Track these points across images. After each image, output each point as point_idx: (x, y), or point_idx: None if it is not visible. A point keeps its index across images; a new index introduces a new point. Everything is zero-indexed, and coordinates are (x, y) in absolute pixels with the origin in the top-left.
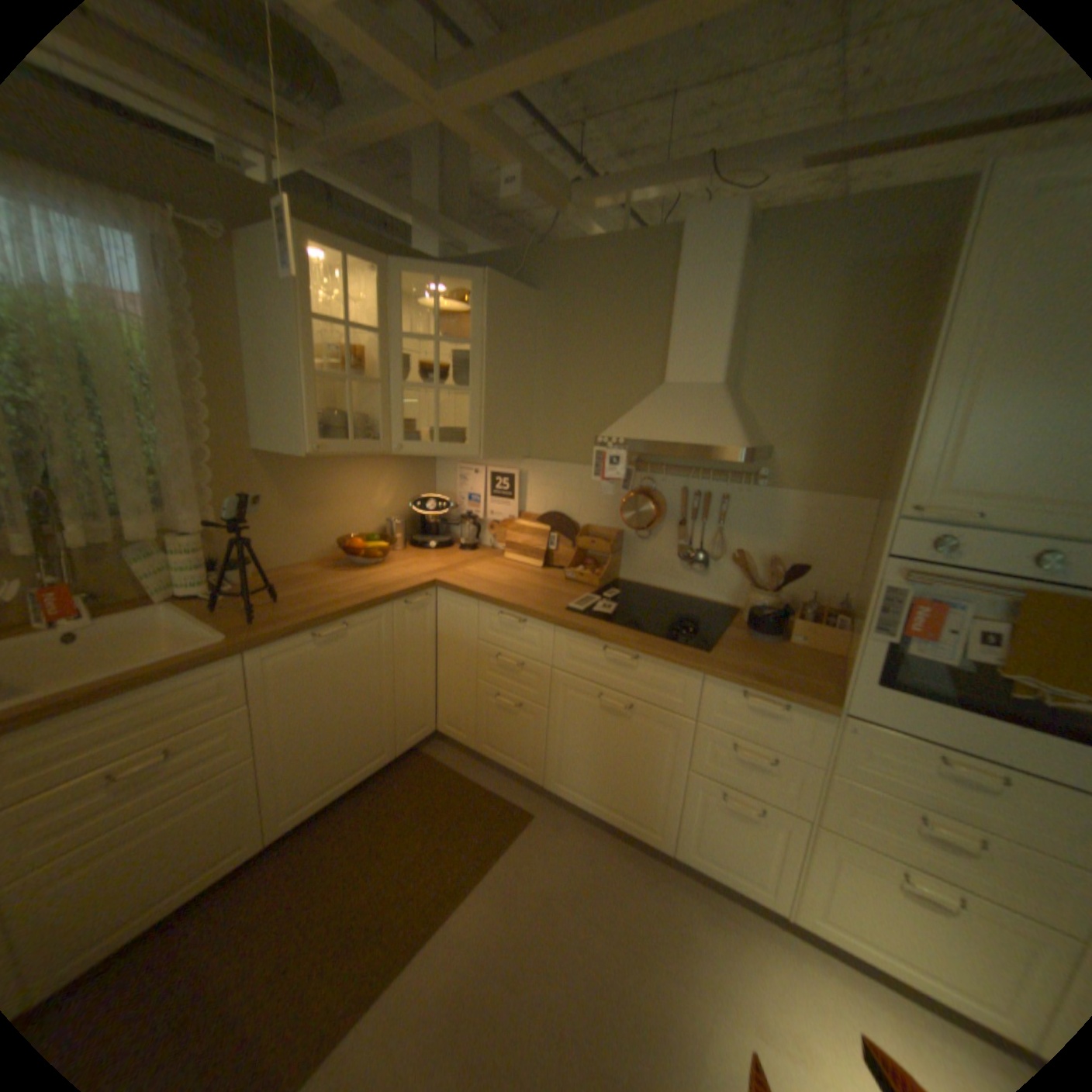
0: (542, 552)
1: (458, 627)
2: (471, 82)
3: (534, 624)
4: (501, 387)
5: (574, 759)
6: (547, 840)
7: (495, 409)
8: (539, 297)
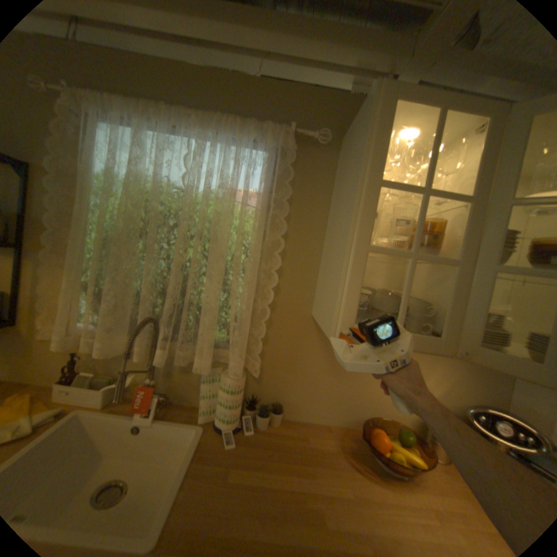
0: None
1: None
2: None
3: None
4: None
5: None
6: None
7: None
8: None
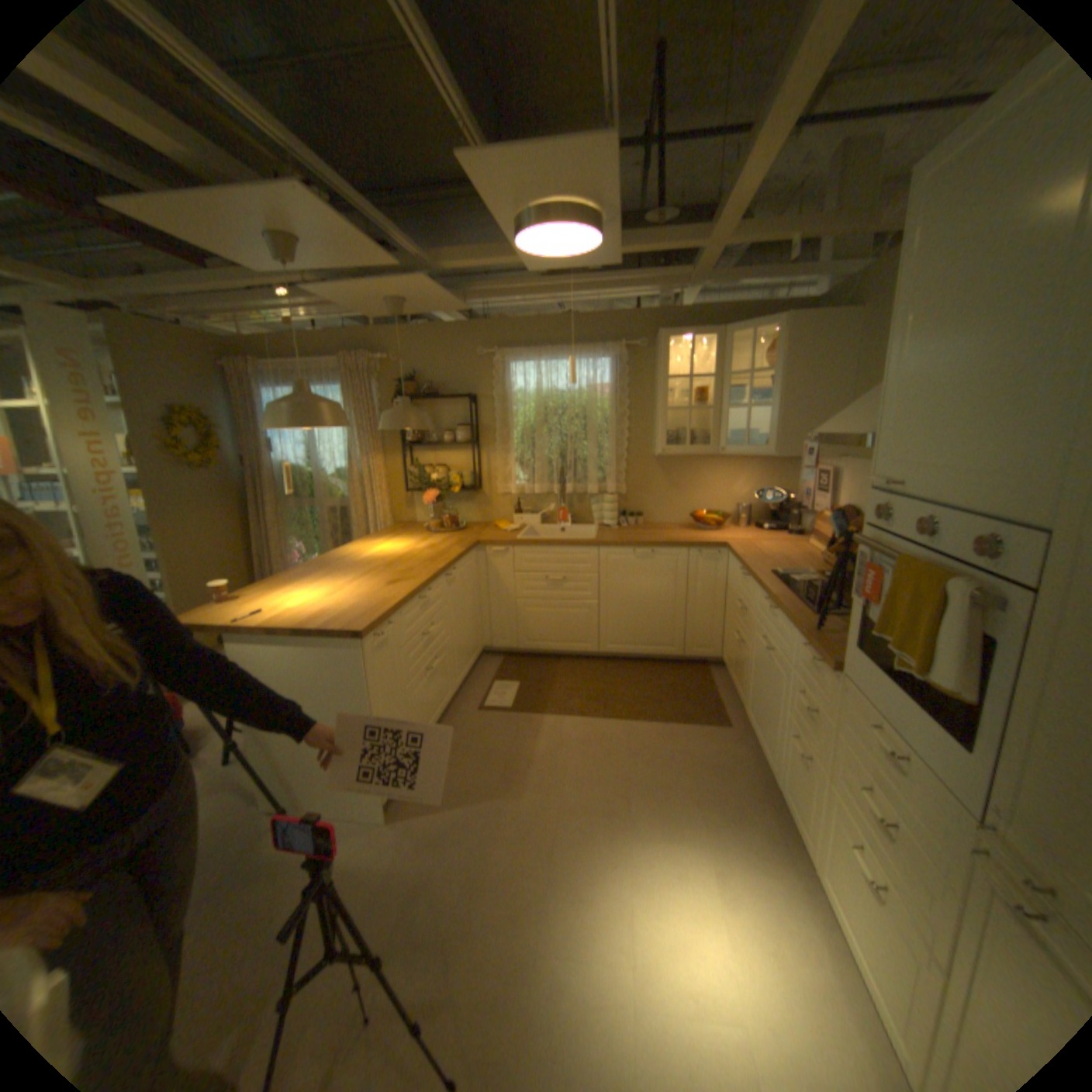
0: (828, 539)
1: (731, 579)
2: (715, 229)
3: (751, 579)
4: (804, 397)
5: (754, 691)
6: (723, 739)
7: (796, 415)
8: (865, 310)
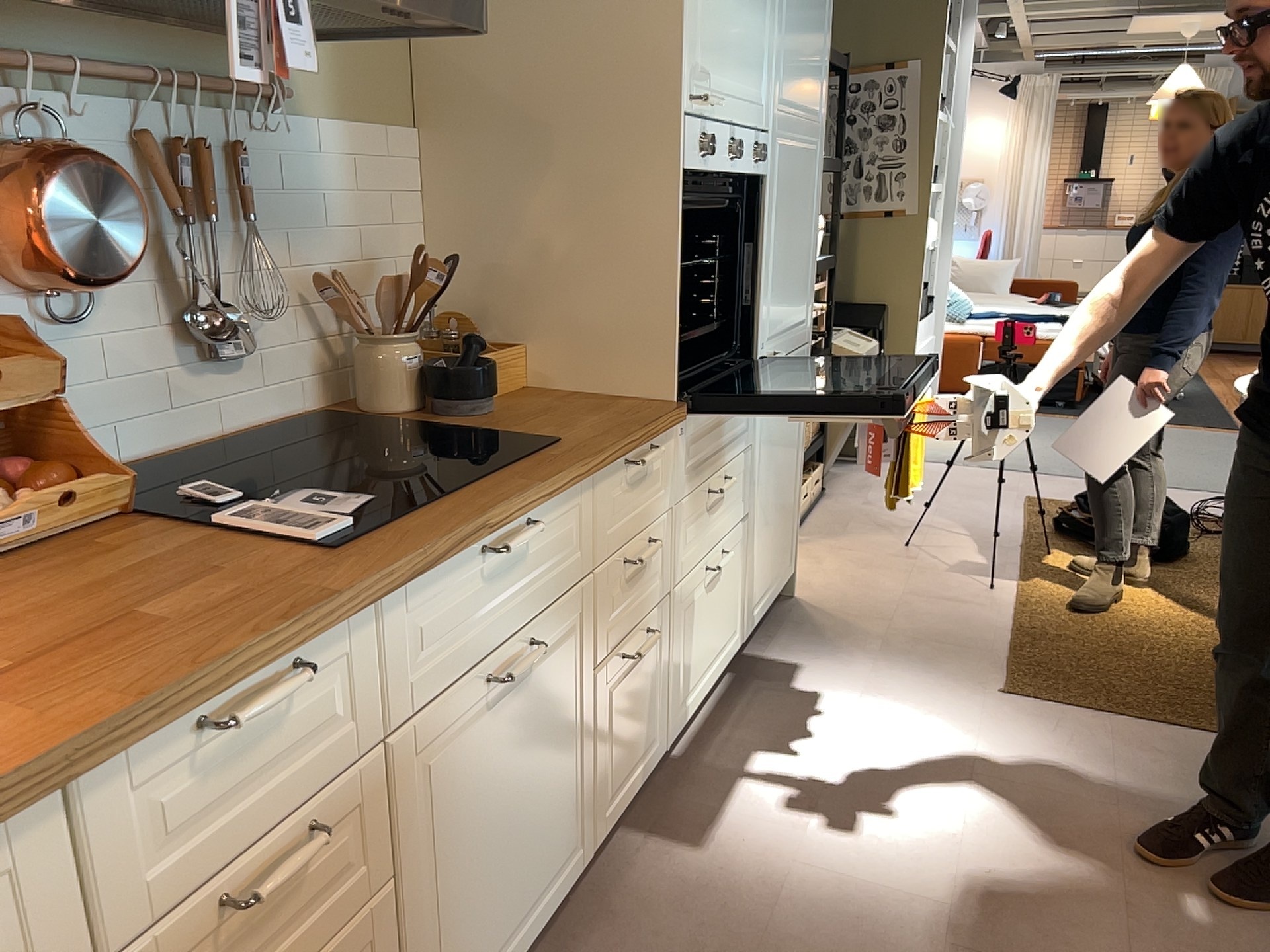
0: None
1: None
2: None
3: (318, 651)
4: None
5: (459, 914)
6: None
7: None
8: None
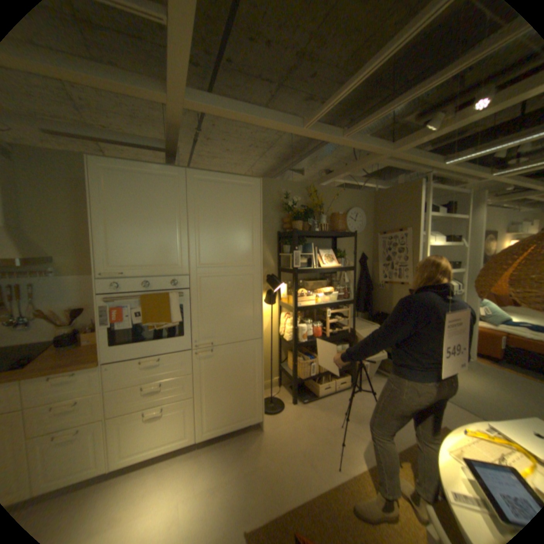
0: None
1: None
2: None
3: None
4: None
5: None
6: None
7: None
8: None
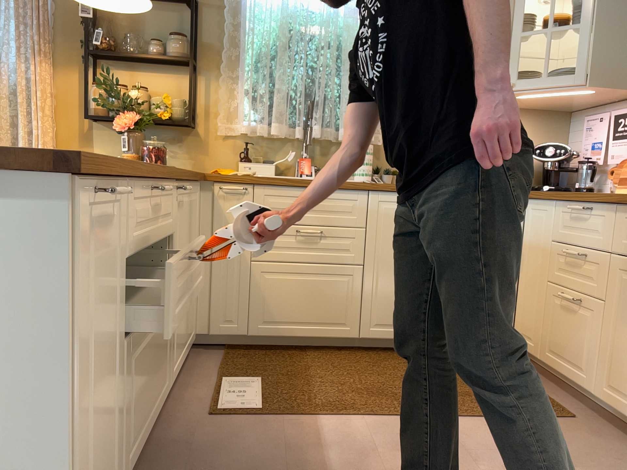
0: None
1: (539, 232)
2: None
3: (600, 210)
4: (620, 18)
5: None
6: (580, 434)
7: (611, 38)
8: None
